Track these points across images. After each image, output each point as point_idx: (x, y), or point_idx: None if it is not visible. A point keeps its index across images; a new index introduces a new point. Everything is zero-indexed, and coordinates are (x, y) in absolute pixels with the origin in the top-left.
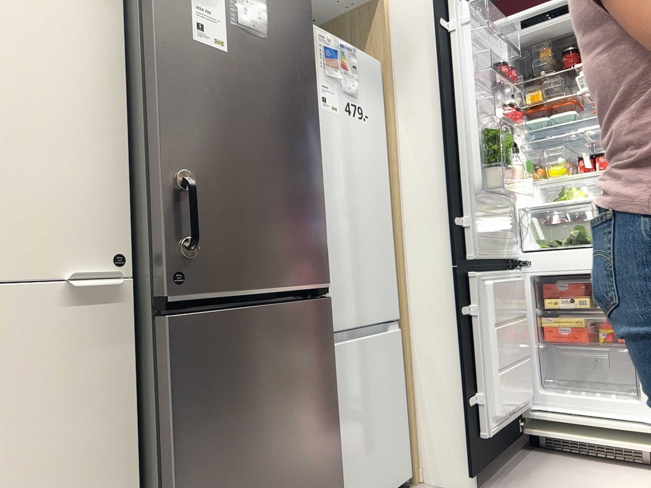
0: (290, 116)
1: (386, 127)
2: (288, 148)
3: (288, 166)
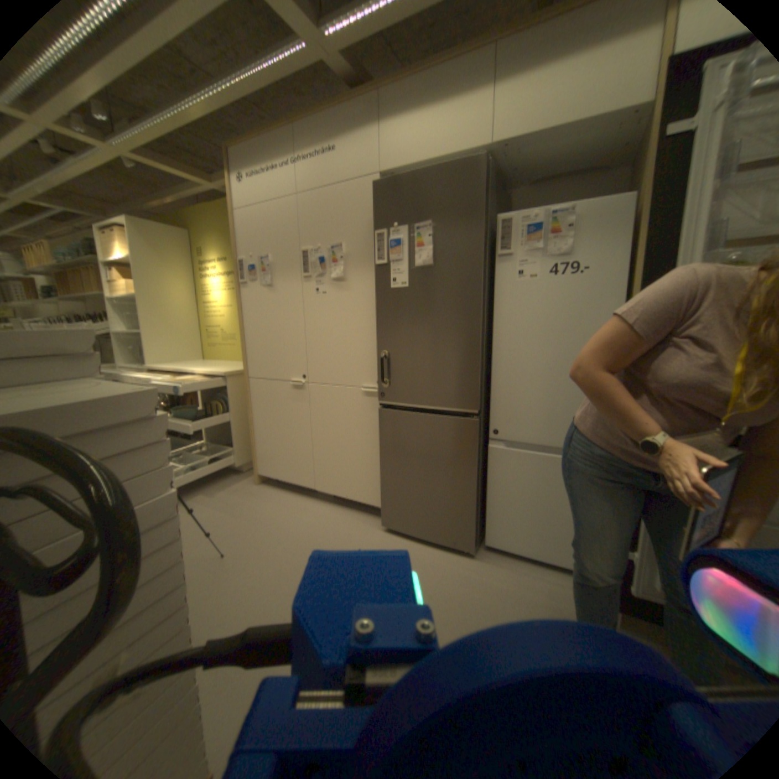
0: (451, 308)
1: (636, 265)
2: (447, 328)
3: (446, 339)
